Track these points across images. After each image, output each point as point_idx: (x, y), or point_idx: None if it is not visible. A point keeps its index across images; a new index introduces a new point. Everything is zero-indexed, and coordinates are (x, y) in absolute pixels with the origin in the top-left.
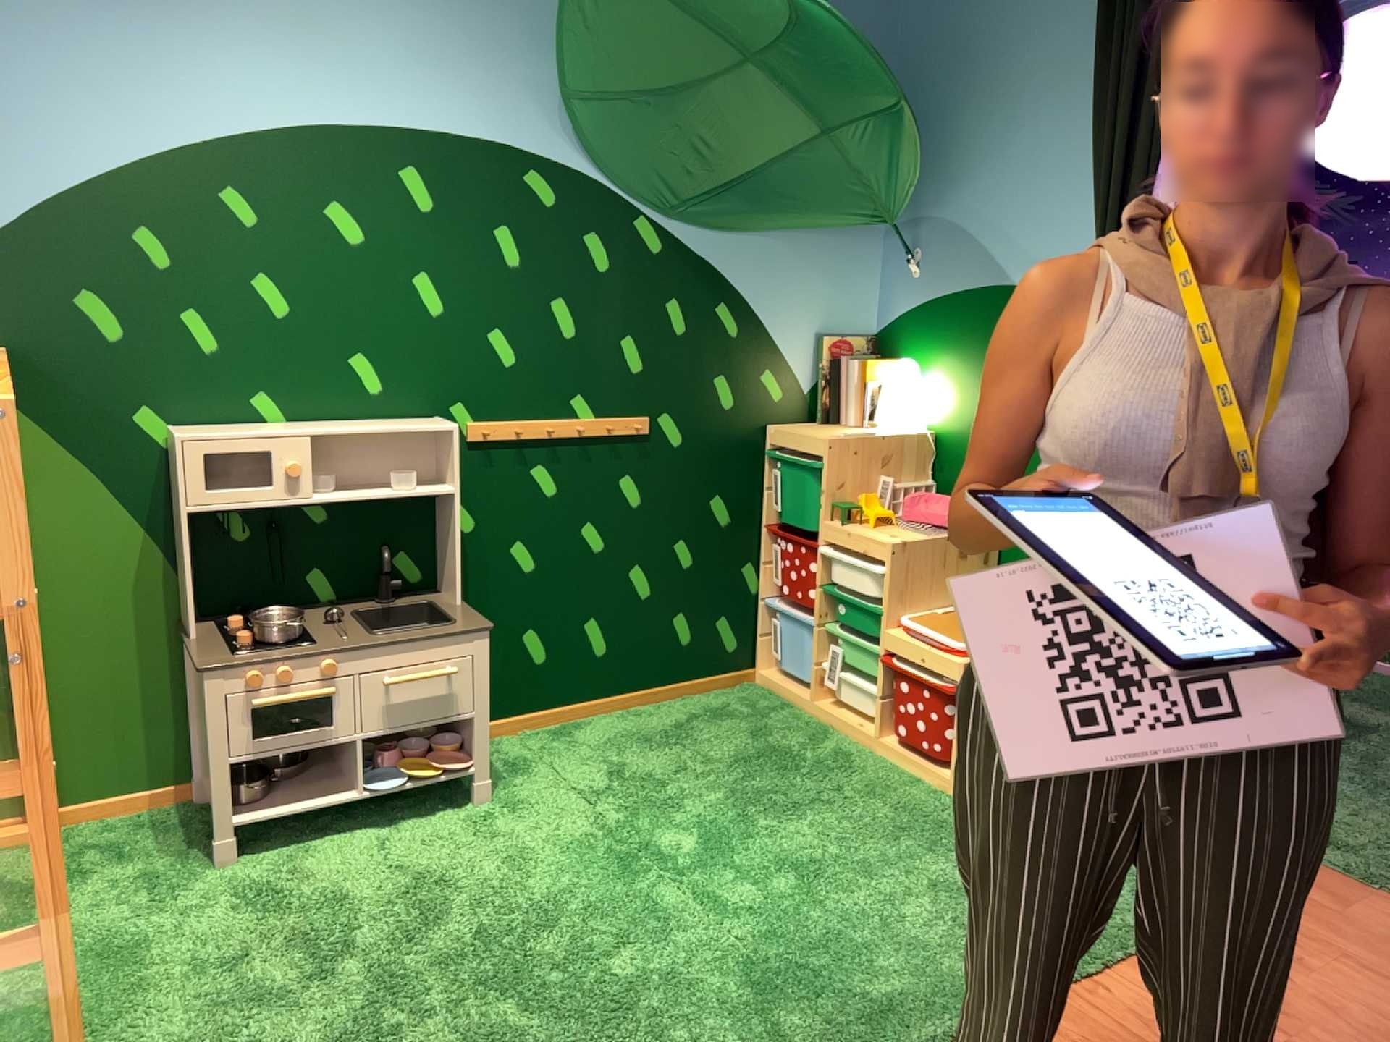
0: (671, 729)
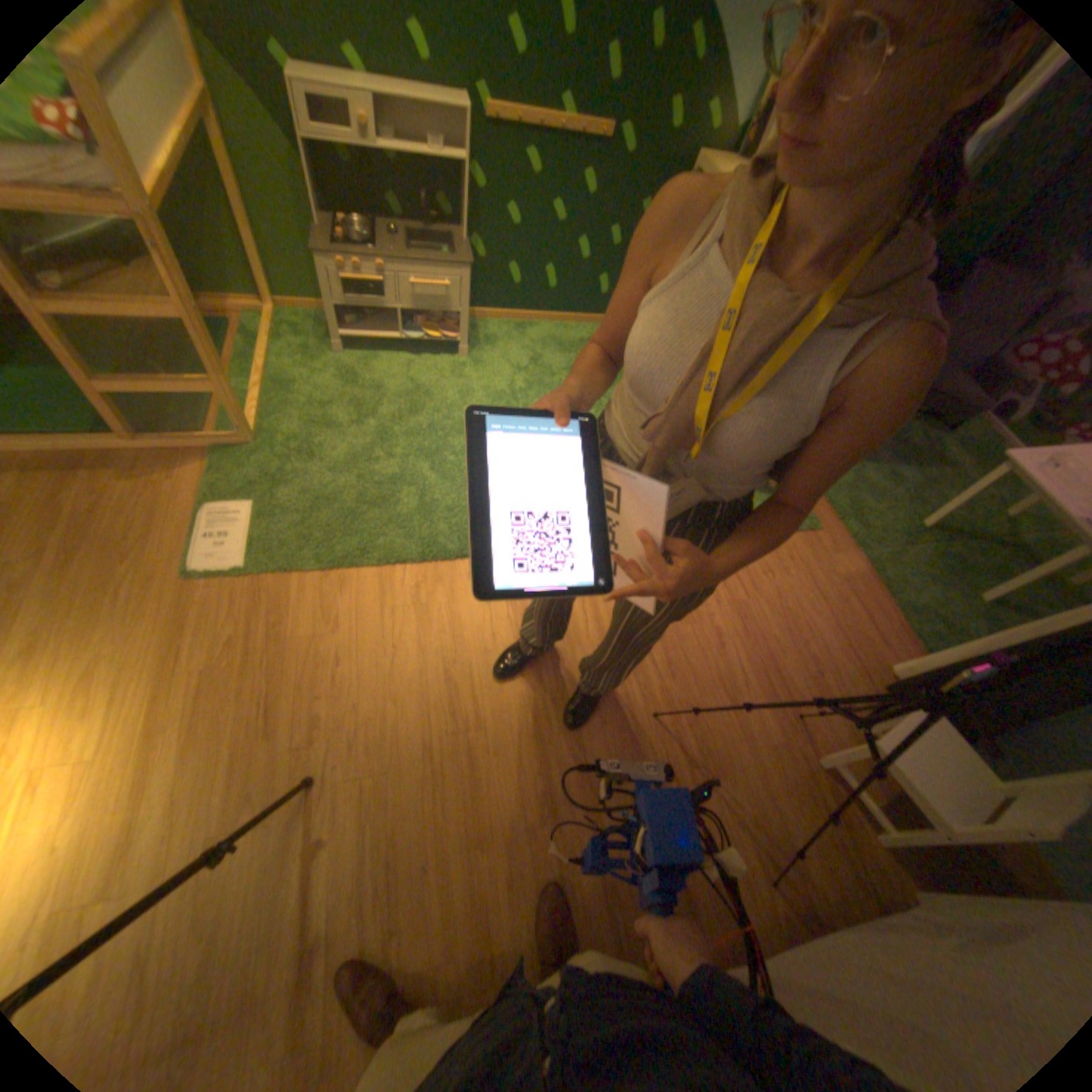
0: (574, 346)
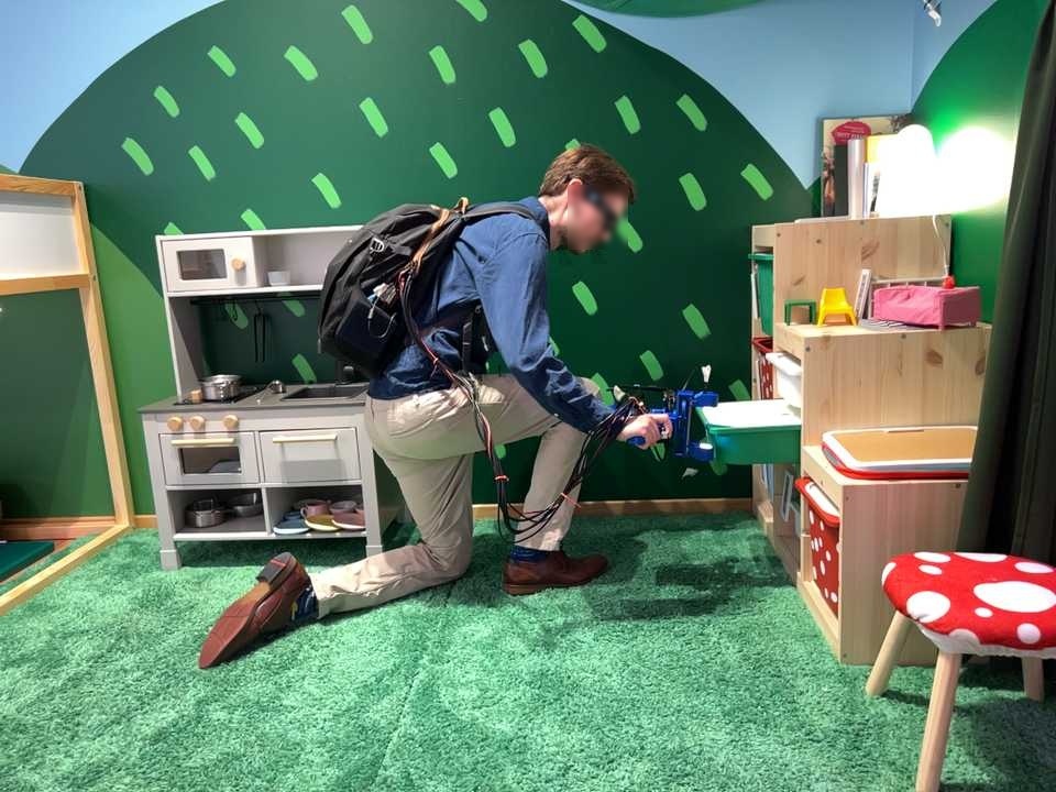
0: (607, 542)
